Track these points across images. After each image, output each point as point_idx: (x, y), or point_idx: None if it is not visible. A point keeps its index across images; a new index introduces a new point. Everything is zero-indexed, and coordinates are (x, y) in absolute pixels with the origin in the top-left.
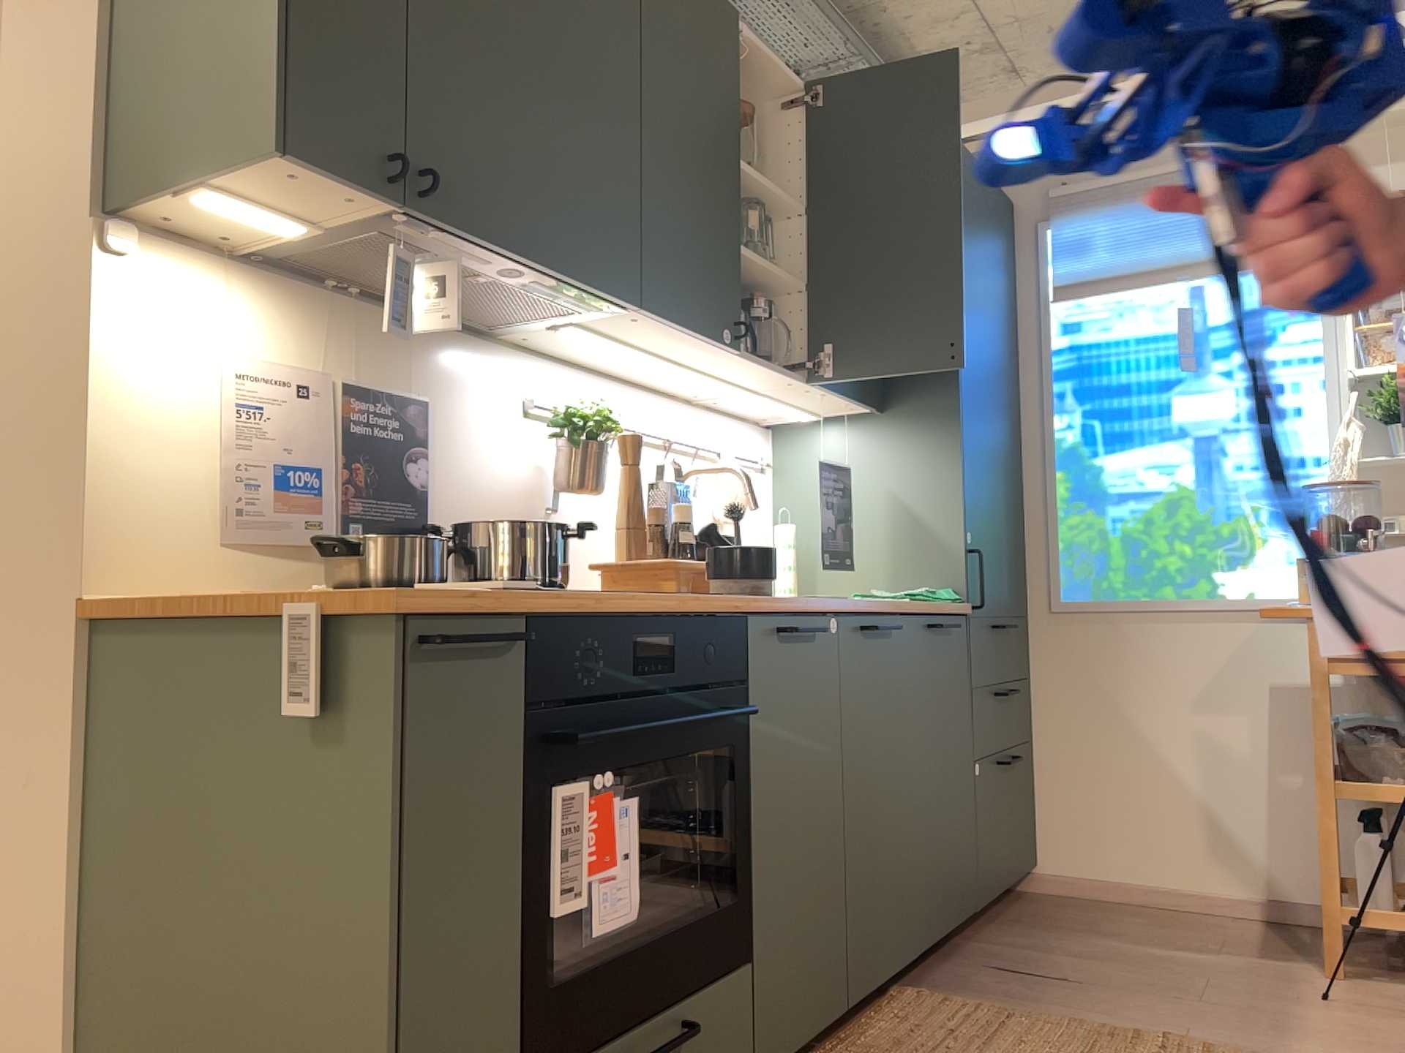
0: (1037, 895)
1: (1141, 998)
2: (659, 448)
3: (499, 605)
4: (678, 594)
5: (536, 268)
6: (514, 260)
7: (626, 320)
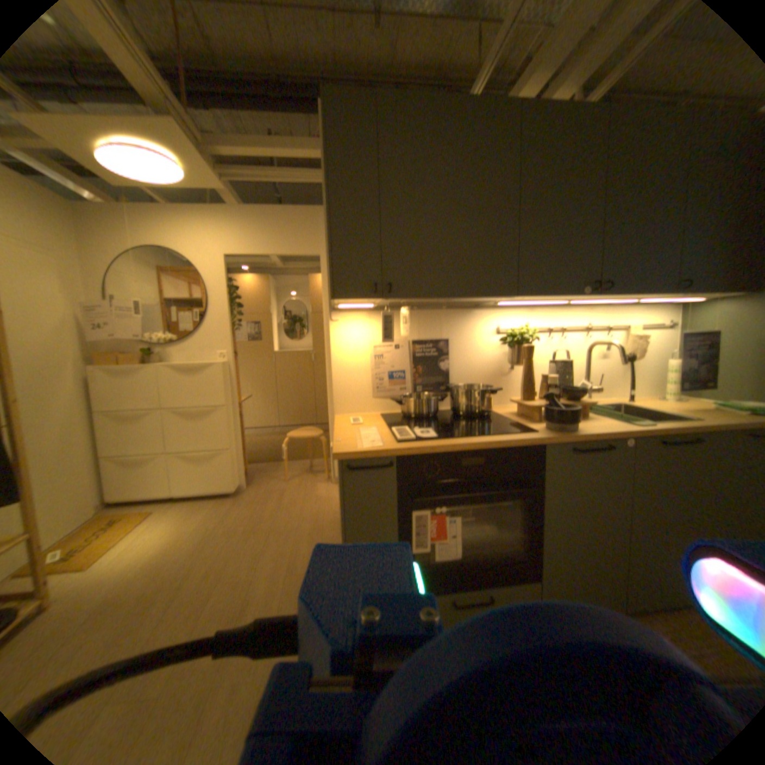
0: None
1: None
2: (587, 329)
3: (381, 453)
4: (503, 434)
5: (452, 297)
6: (441, 298)
7: (520, 297)
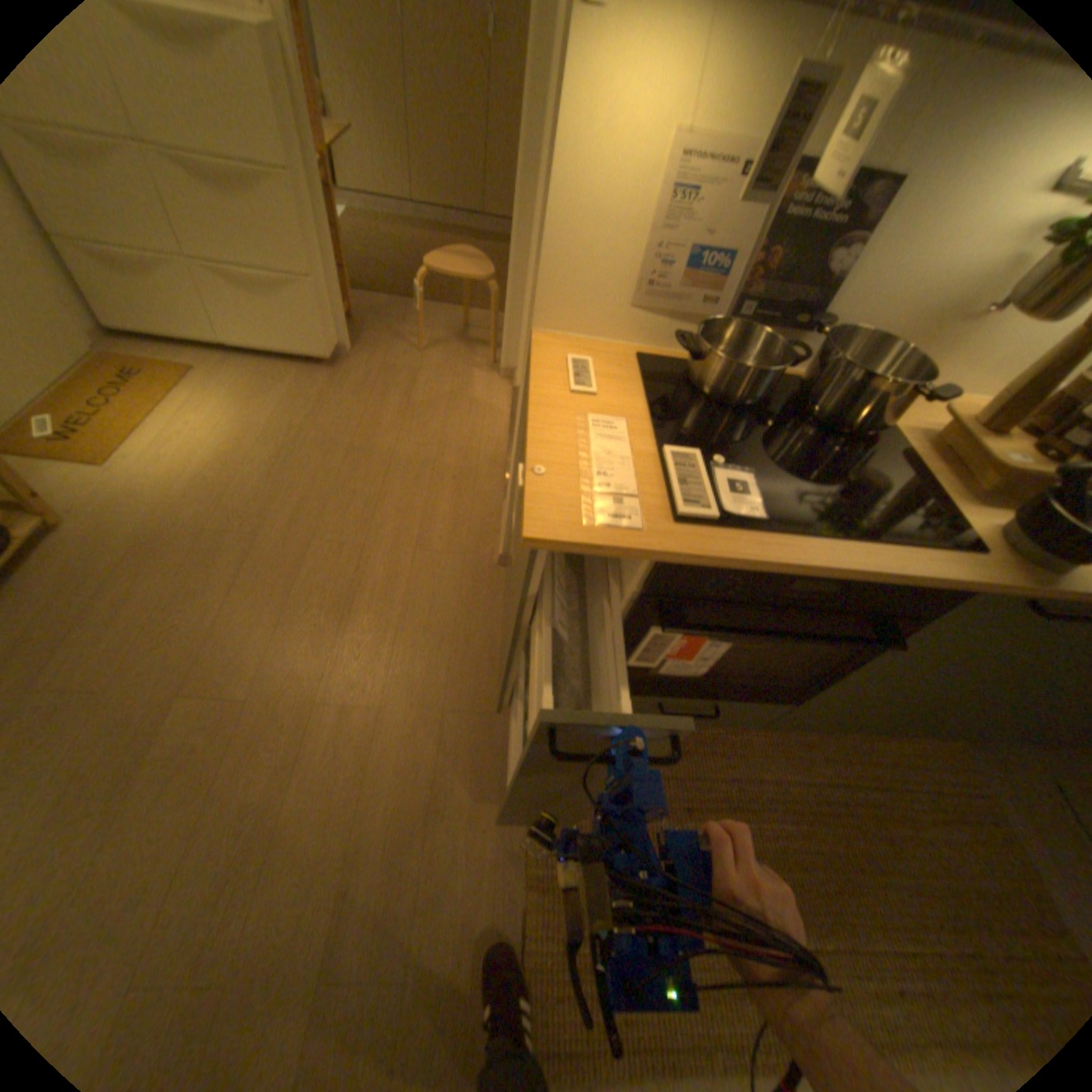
0: None
1: None
2: None
3: (632, 554)
4: (912, 546)
5: None
6: None
7: None
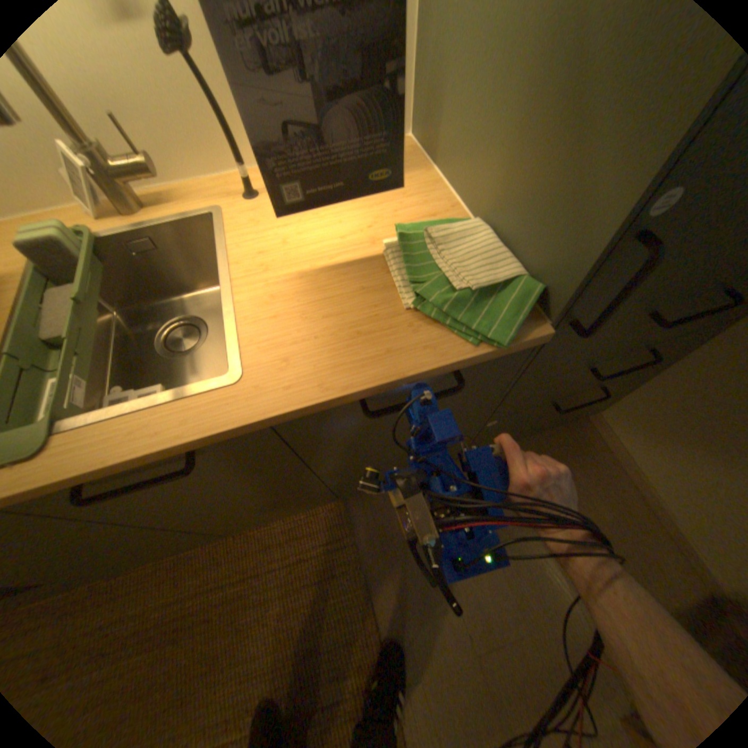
0: (584, 422)
1: (449, 617)
2: None
3: None
4: None
5: None
6: None
7: None
